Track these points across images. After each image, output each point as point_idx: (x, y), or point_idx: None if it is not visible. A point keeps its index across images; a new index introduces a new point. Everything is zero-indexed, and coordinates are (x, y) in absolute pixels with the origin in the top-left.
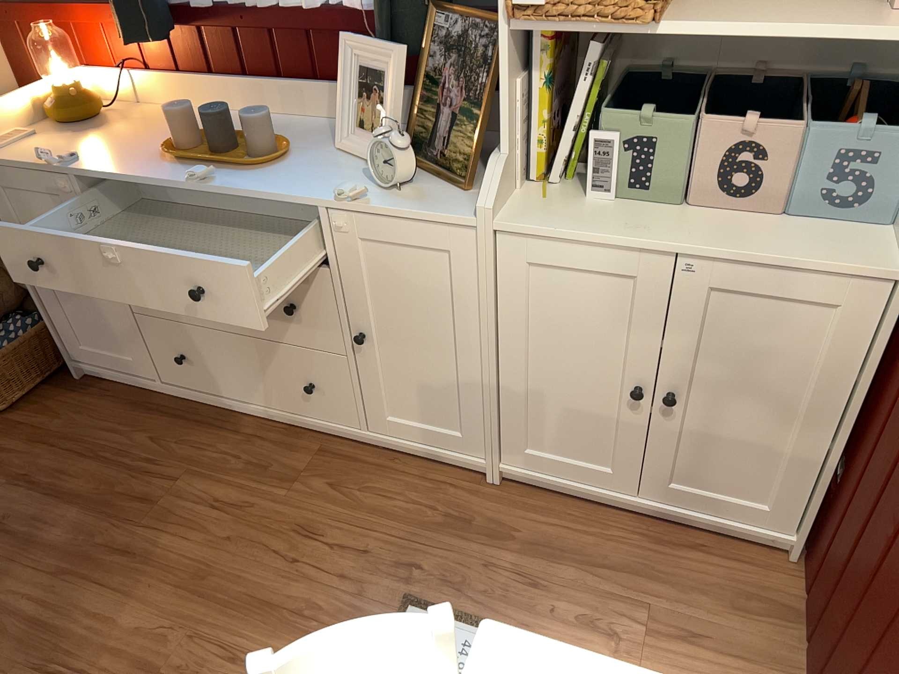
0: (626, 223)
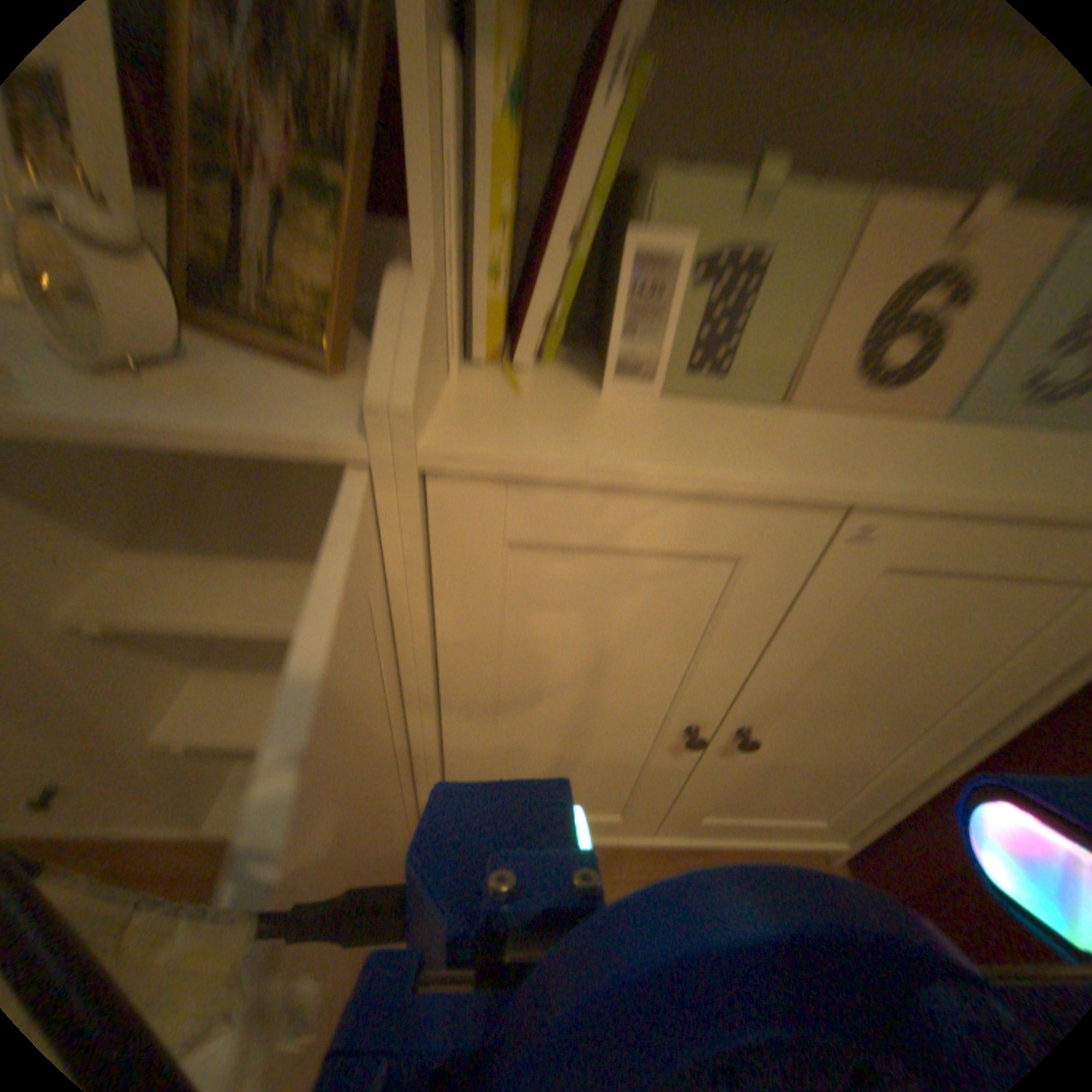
0: (730, 435)
